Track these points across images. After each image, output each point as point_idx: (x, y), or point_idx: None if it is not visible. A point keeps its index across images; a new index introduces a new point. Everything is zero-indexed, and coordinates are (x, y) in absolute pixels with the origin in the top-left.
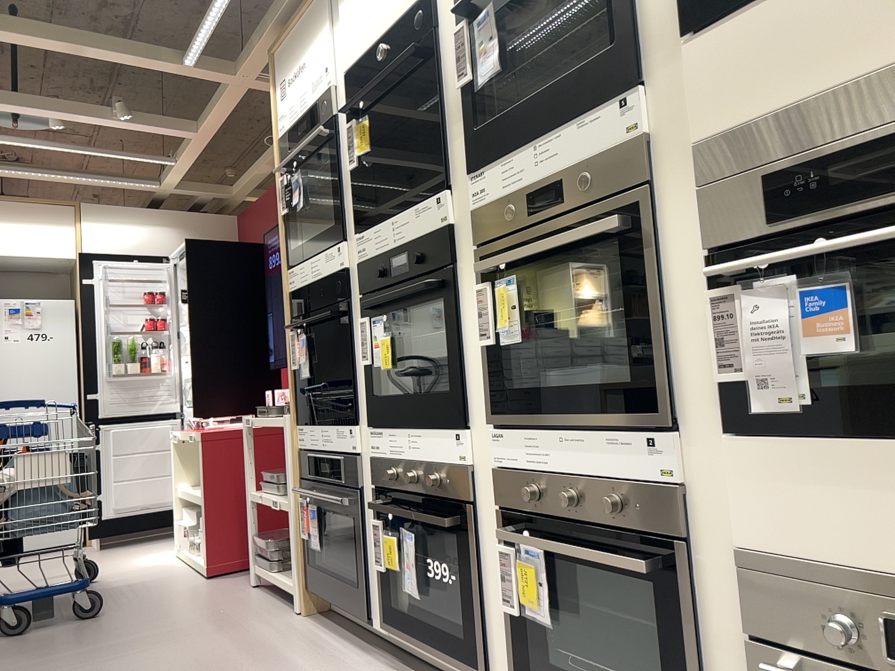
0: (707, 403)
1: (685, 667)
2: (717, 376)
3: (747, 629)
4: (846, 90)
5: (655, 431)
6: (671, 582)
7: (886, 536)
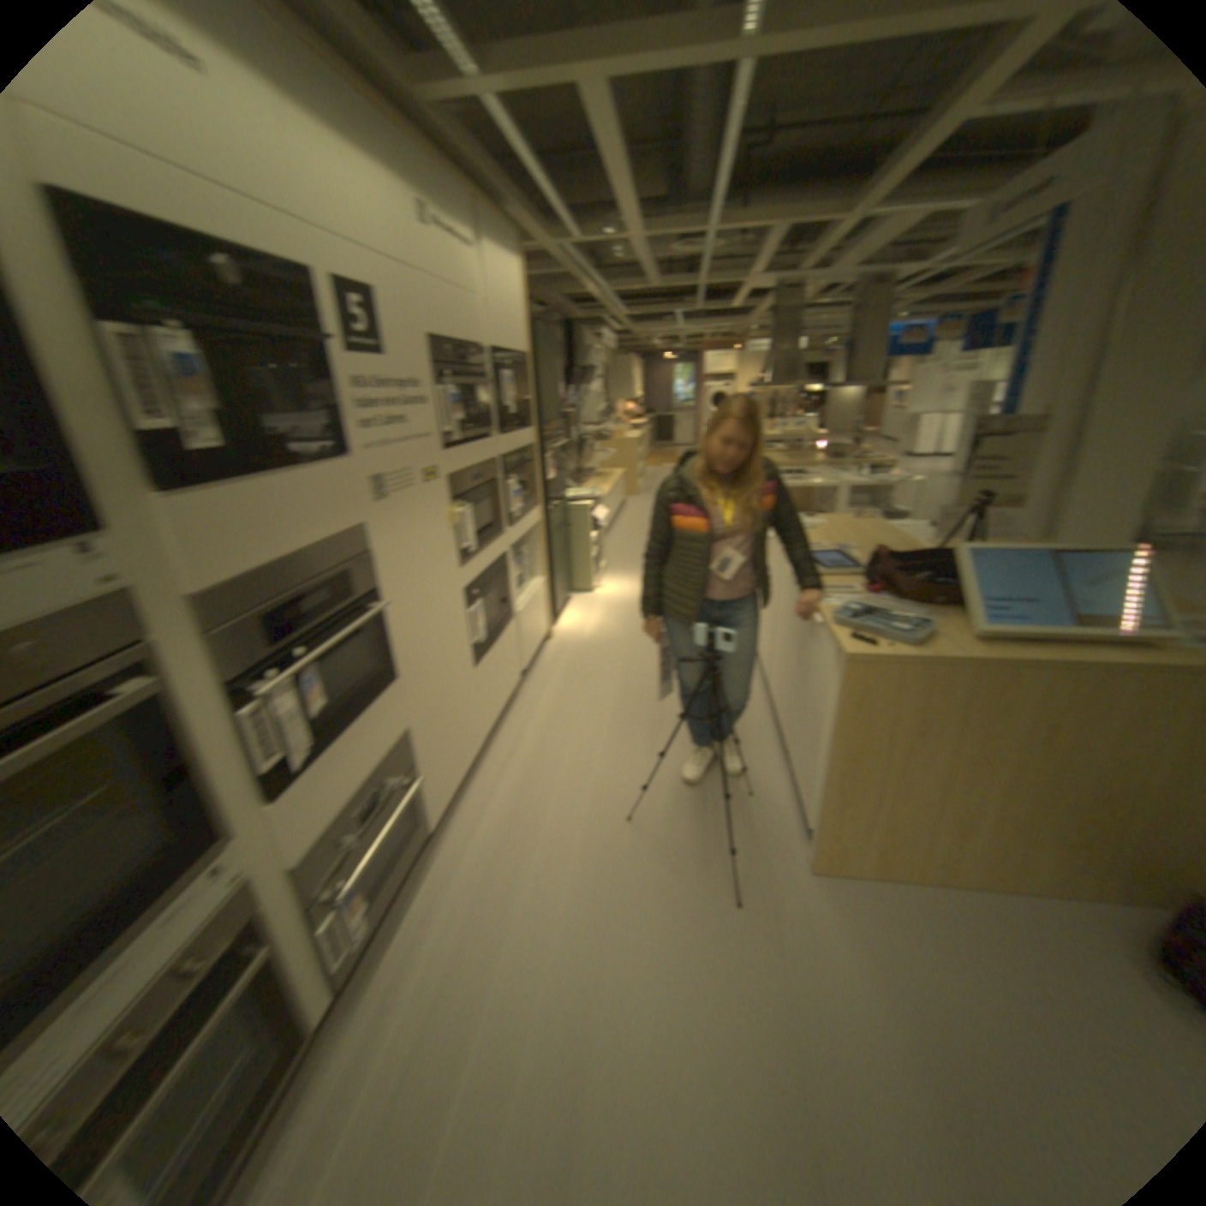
0: (247, 801)
1: (284, 988)
2: (252, 774)
3: (299, 914)
4: (284, 558)
5: (213, 863)
6: (270, 946)
7: (348, 784)
